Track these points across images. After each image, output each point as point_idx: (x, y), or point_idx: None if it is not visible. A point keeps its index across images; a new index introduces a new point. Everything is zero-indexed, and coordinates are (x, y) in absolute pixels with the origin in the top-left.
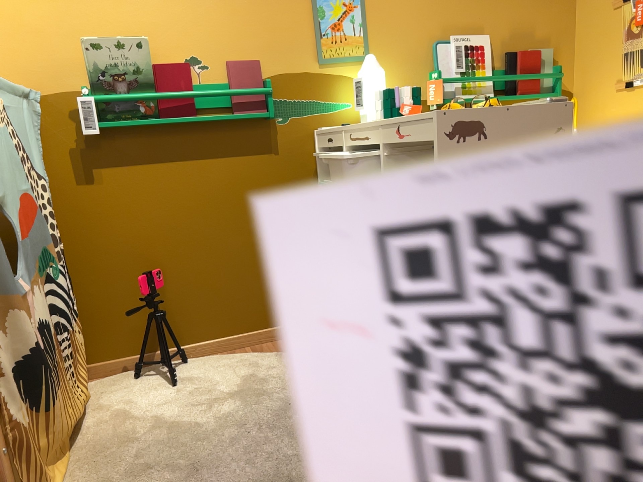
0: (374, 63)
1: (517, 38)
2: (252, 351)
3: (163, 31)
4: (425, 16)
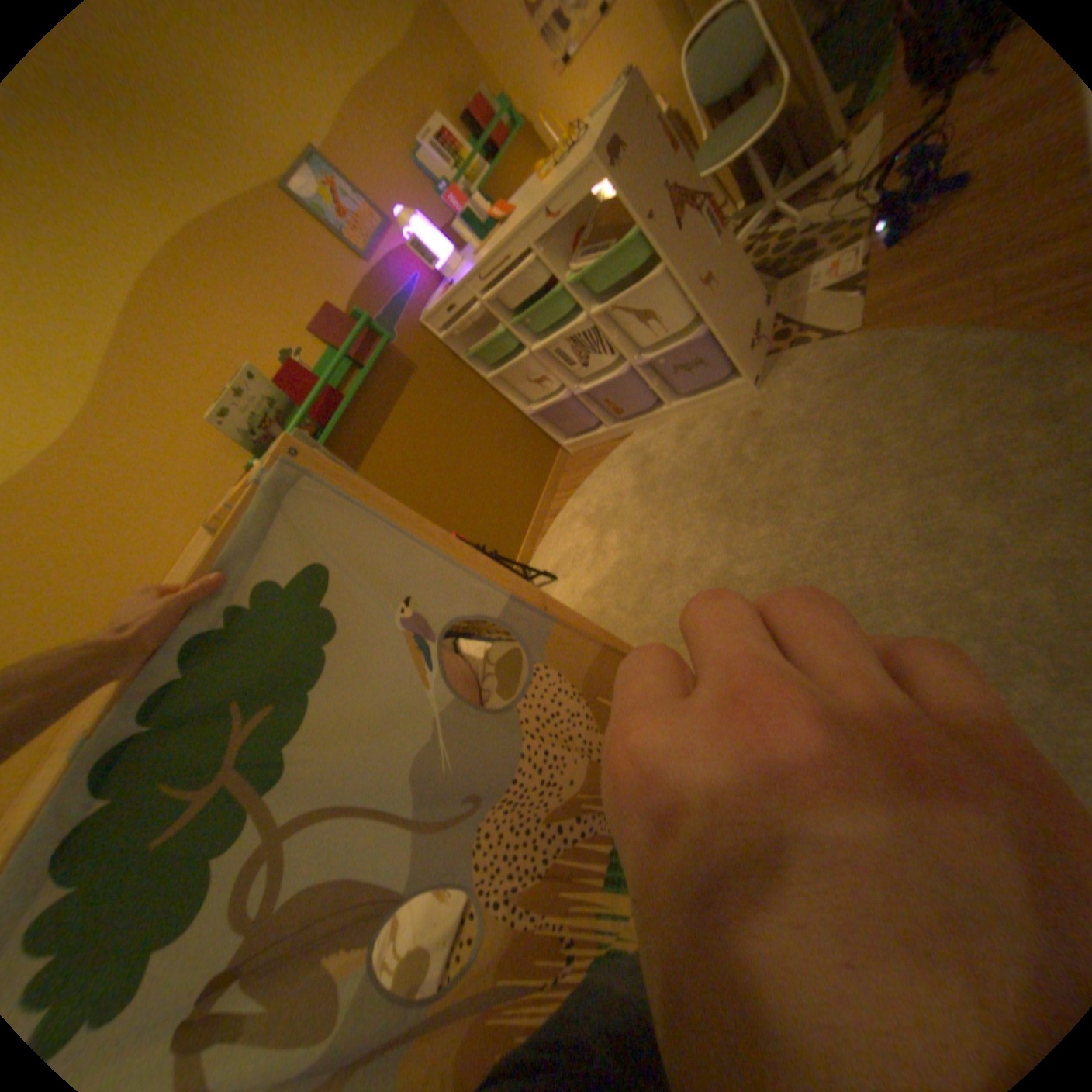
0: (408, 209)
1: (451, 94)
2: (555, 517)
3: (232, 351)
4: (381, 135)
